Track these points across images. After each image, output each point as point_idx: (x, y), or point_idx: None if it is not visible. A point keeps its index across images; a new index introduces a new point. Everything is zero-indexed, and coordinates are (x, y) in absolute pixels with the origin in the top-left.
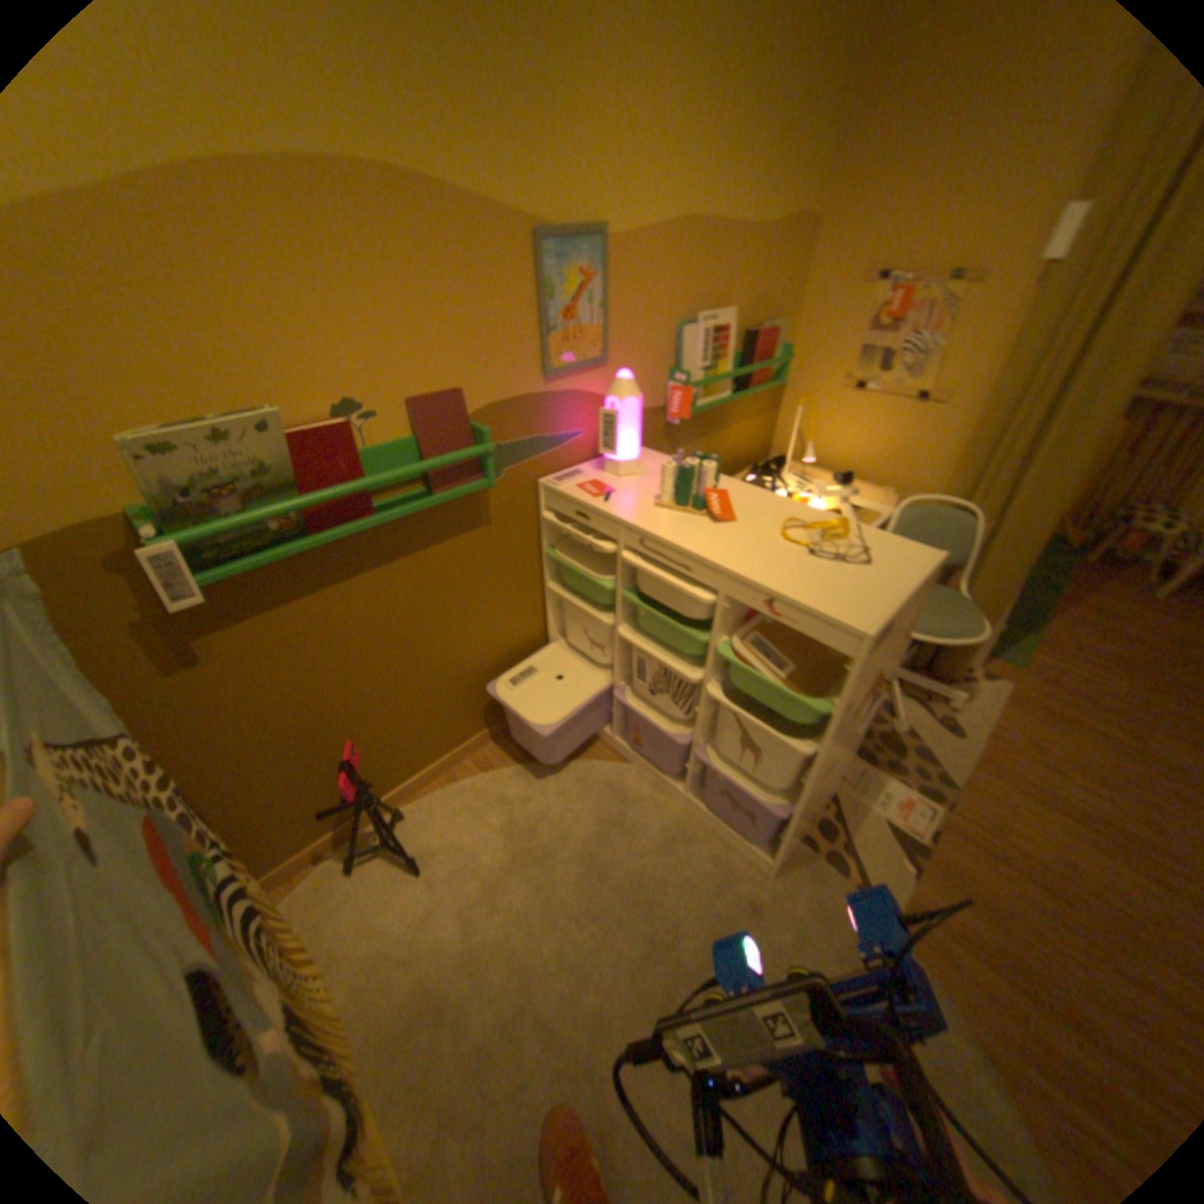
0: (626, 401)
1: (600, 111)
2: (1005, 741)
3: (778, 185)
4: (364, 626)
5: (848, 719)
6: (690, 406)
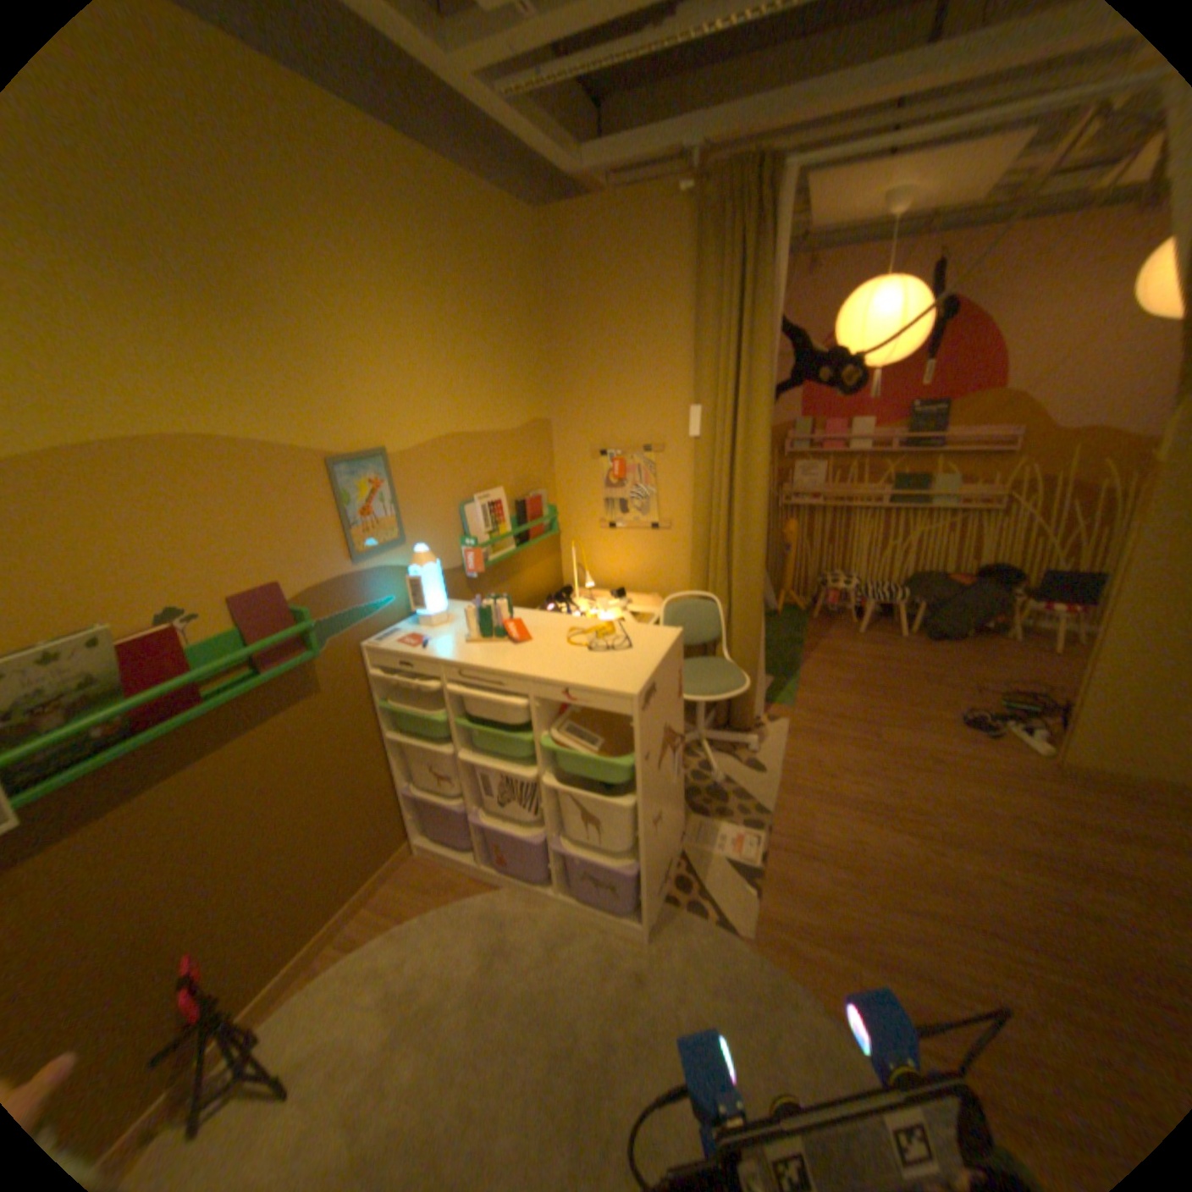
0: (427, 567)
1: (367, 381)
2: (793, 765)
3: (513, 406)
4: (196, 820)
5: (651, 769)
6: (483, 562)
